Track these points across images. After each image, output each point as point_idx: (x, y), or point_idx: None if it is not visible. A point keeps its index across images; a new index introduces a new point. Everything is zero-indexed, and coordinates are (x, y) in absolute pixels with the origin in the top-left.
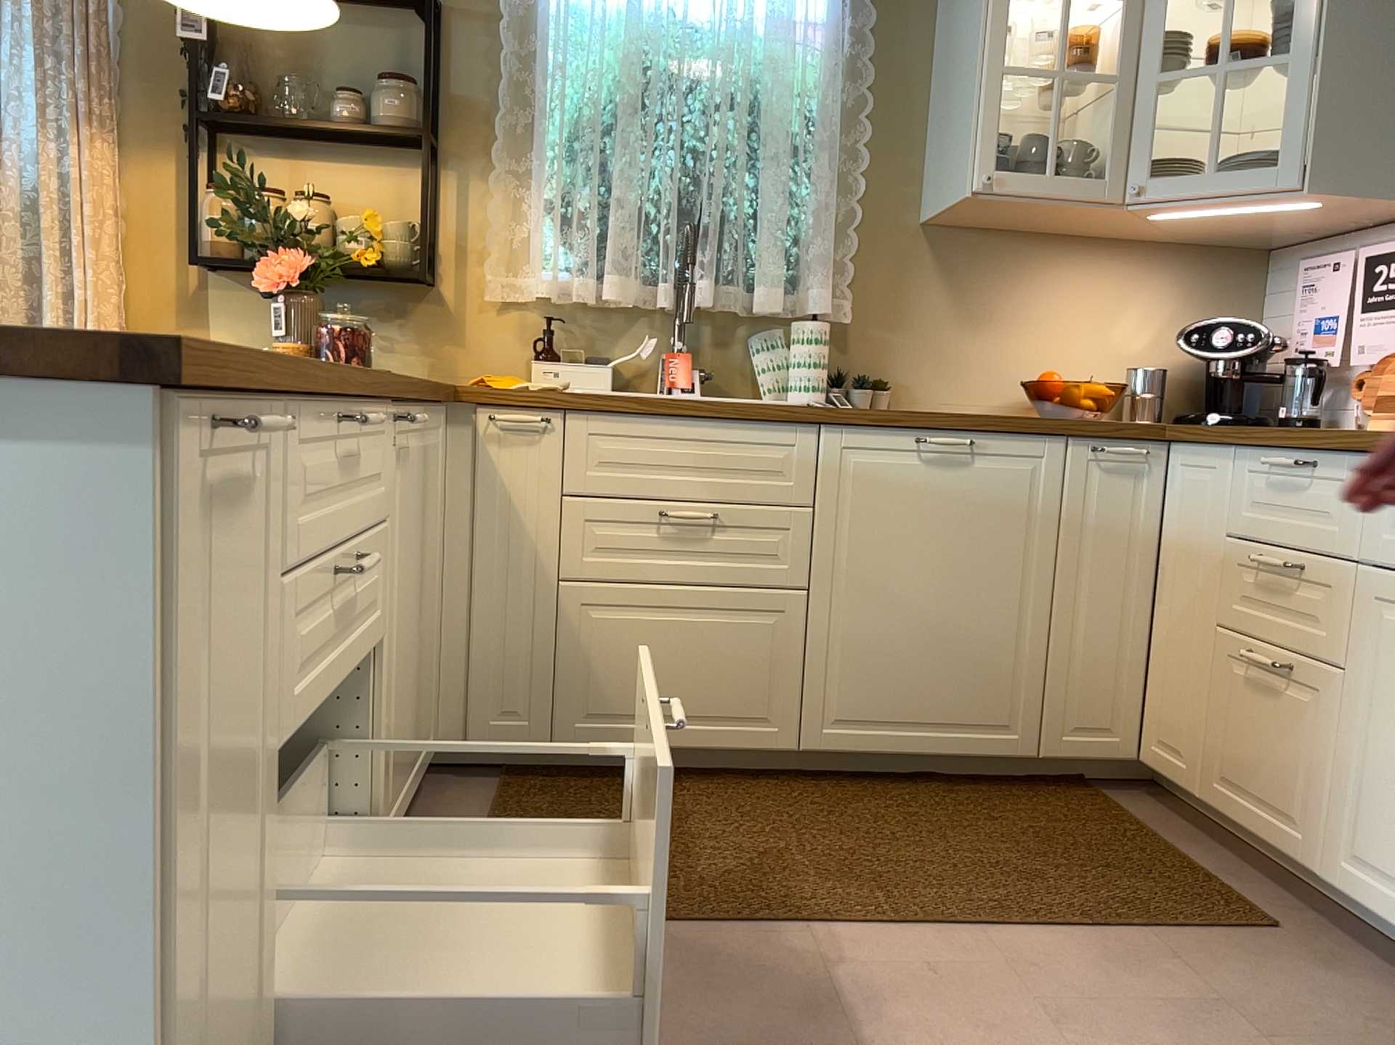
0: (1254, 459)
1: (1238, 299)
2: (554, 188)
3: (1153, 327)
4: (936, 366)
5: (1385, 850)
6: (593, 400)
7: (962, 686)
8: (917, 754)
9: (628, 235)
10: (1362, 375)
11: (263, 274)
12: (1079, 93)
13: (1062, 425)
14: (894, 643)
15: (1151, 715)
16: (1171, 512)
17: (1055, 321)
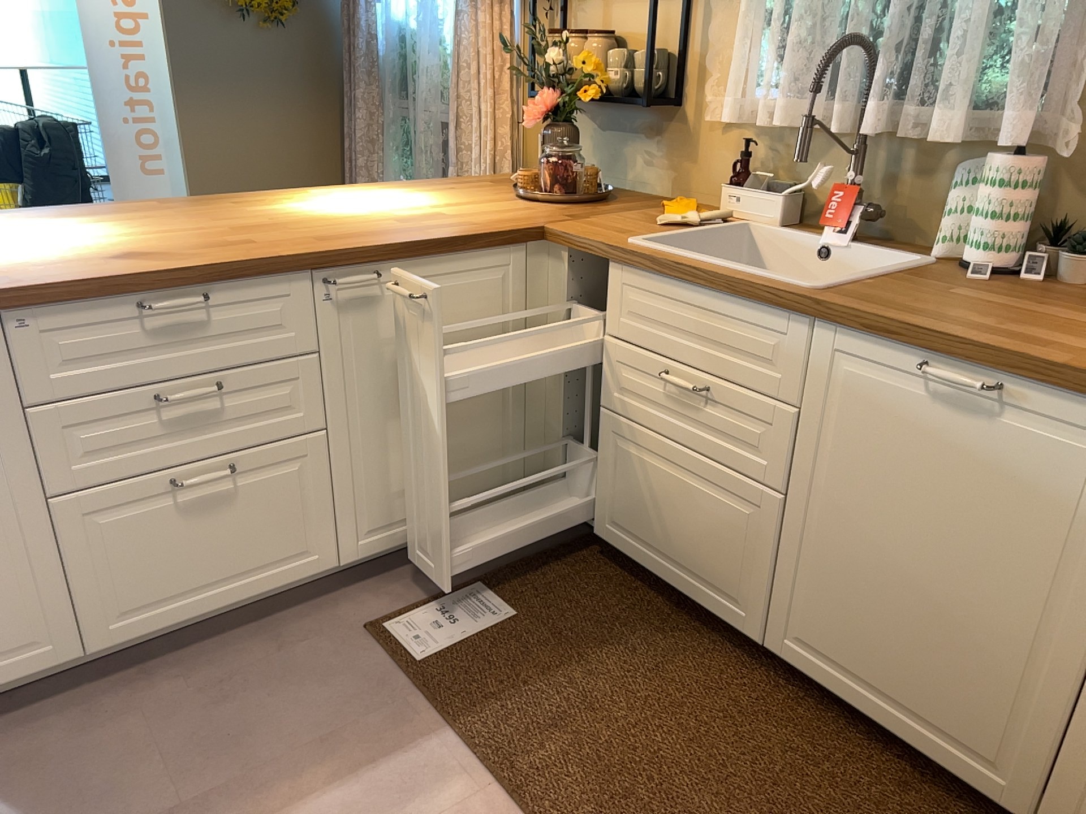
0: None
1: None
2: (746, 6)
3: None
4: None
5: None
6: (623, 252)
7: (938, 682)
8: (875, 721)
9: (805, 53)
10: None
11: (527, 112)
12: None
13: None
14: (863, 592)
15: None
16: None
17: None
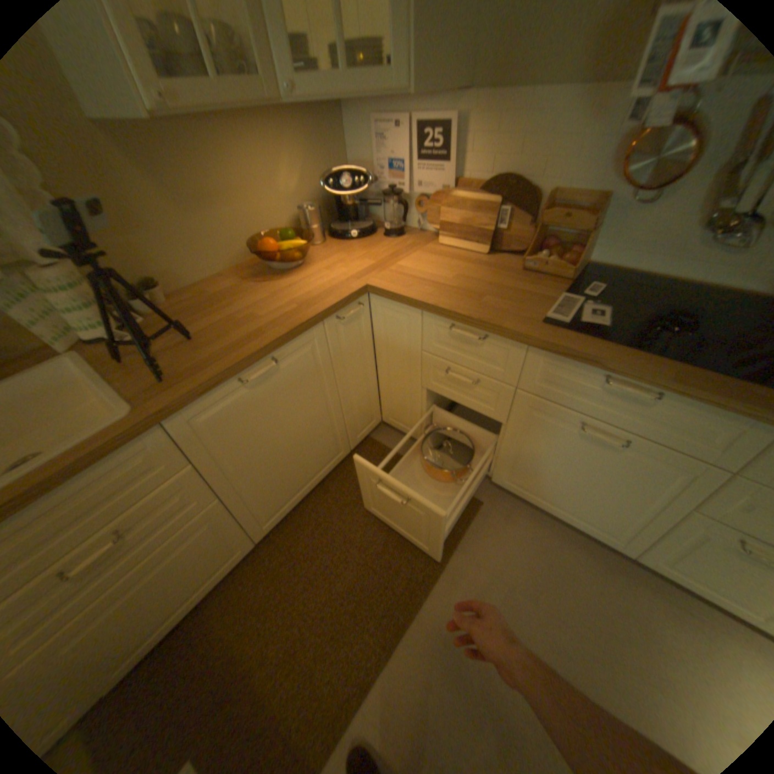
0: (438, 319)
1: (332, 137)
2: None
3: (297, 171)
4: (179, 250)
5: (527, 482)
6: None
7: (315, 458)
8: (307, 494)
9: None
10: (416, 195)
11: None
12: None
13: (319, 318)
14: (278, 474)
15: (385, 407)
16: (377, 328)
17: (241, 186)
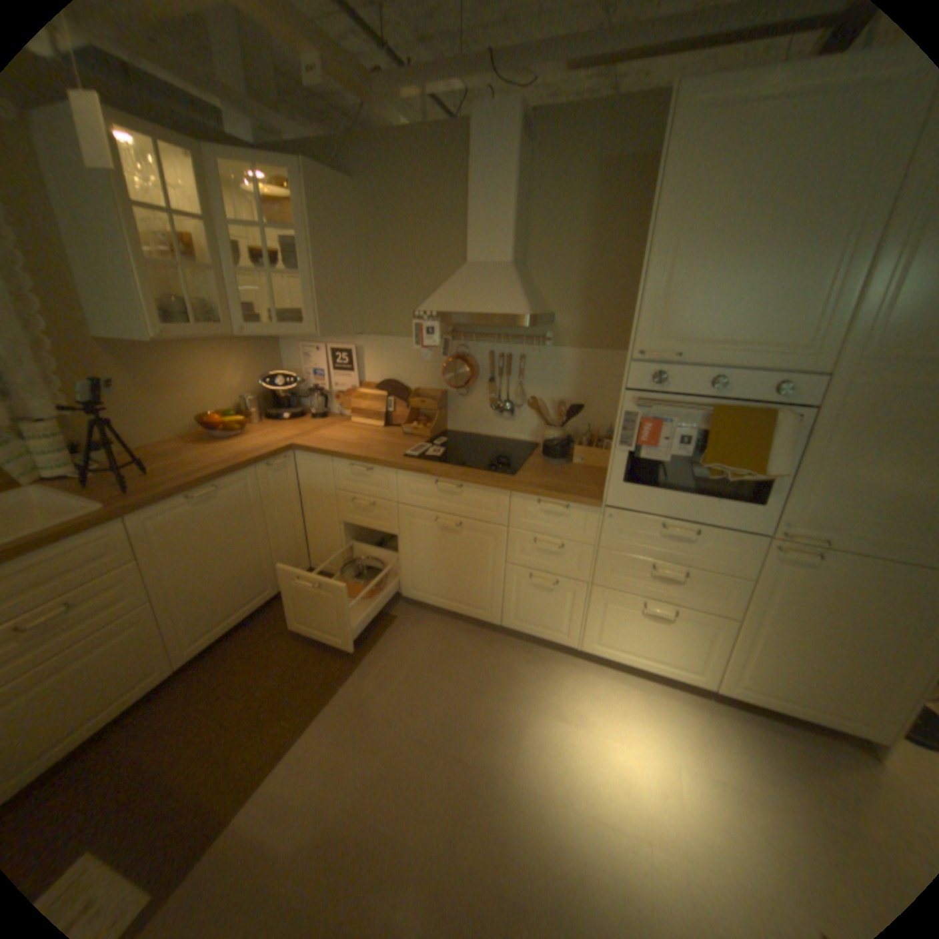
0: (342, 463)
1: (270, 354)
2: None
3: (241, 374)
4: (135, 421)
5: (424, 585)
6: None
7: (242, 590)
8: (231, 629)
9: None
10: (335, 392)
11: None
12: (178, 262)
13: (252, 462)
14: (206, 595)
15: (312, 552)
16: (301, 478)
17: (194, 381)
